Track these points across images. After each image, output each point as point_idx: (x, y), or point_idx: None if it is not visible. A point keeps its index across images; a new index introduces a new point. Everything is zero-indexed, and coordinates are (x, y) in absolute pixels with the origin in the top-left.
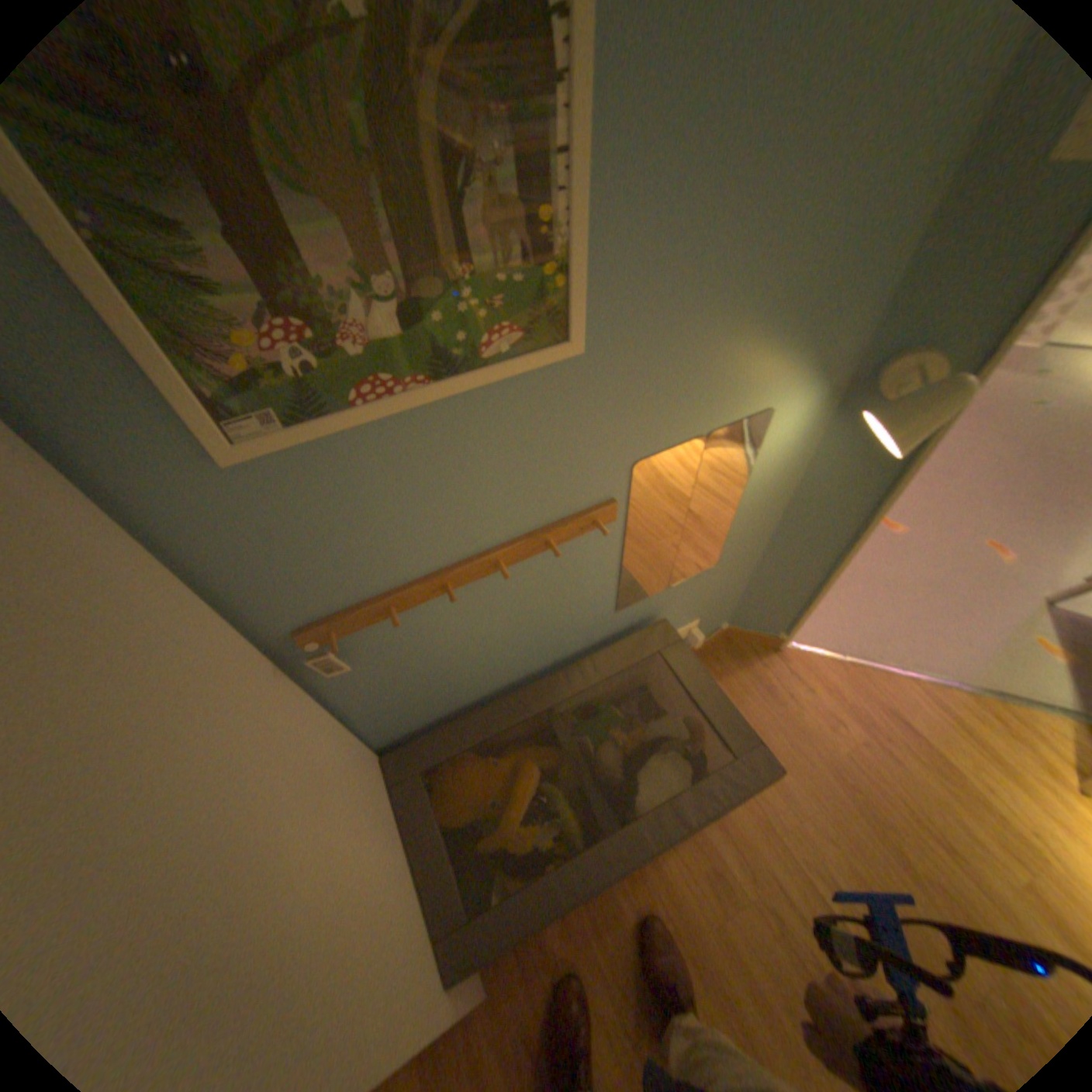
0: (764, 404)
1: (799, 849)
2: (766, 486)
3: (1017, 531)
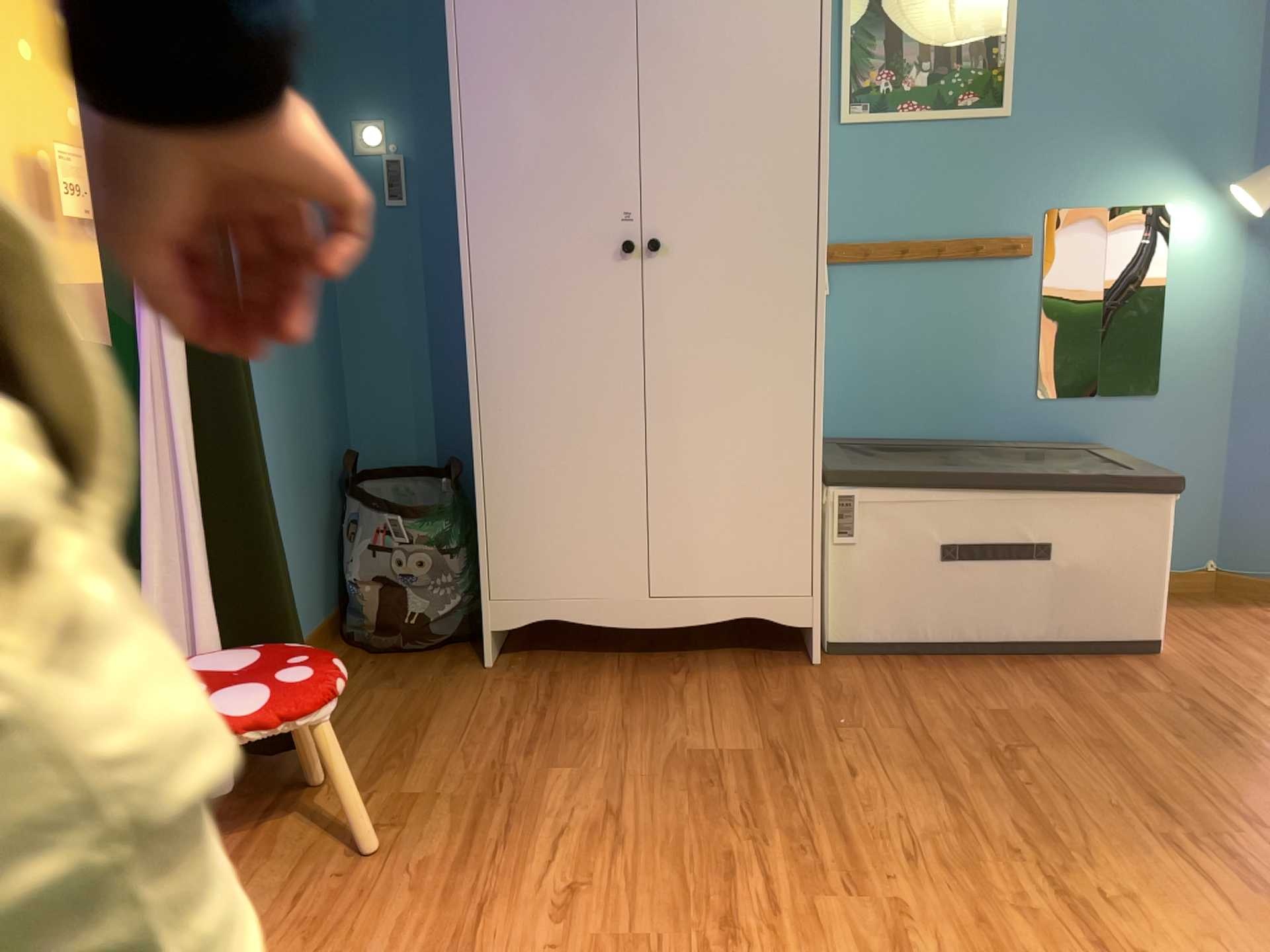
0: (1155, 200)
1: (1248, 686)
2: (1189, 298)
3: None
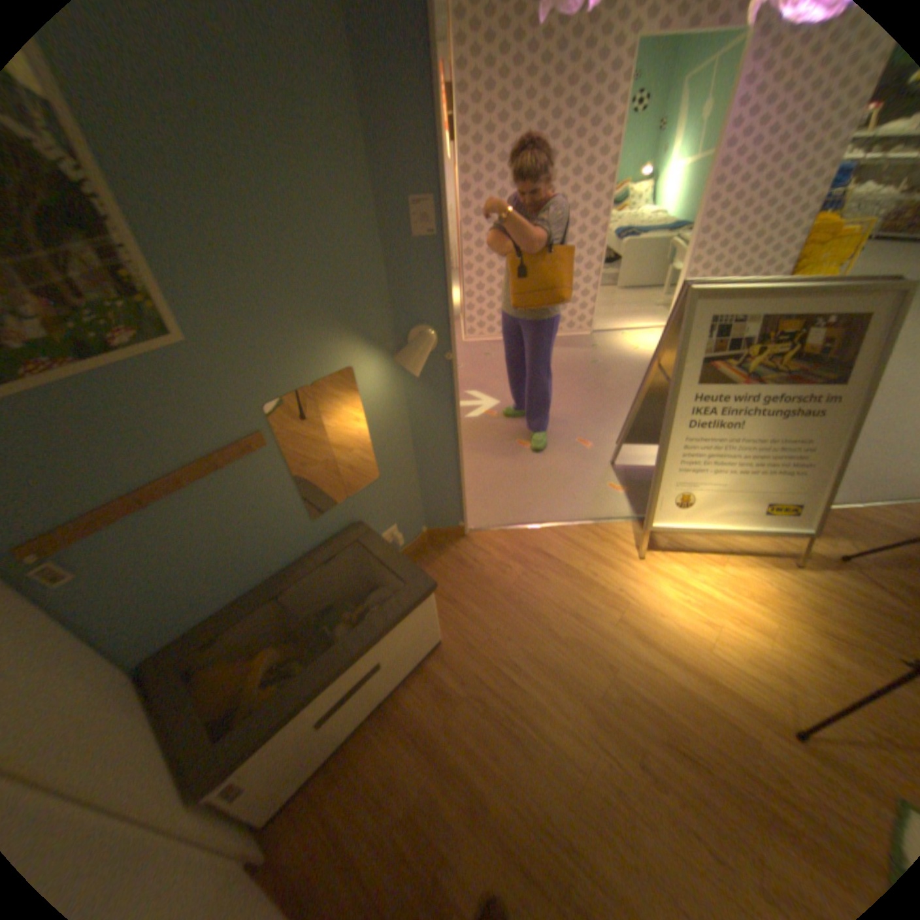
0: (341, 364)
1: (489, 652)
2: (381, 416)
3: (590, 430)
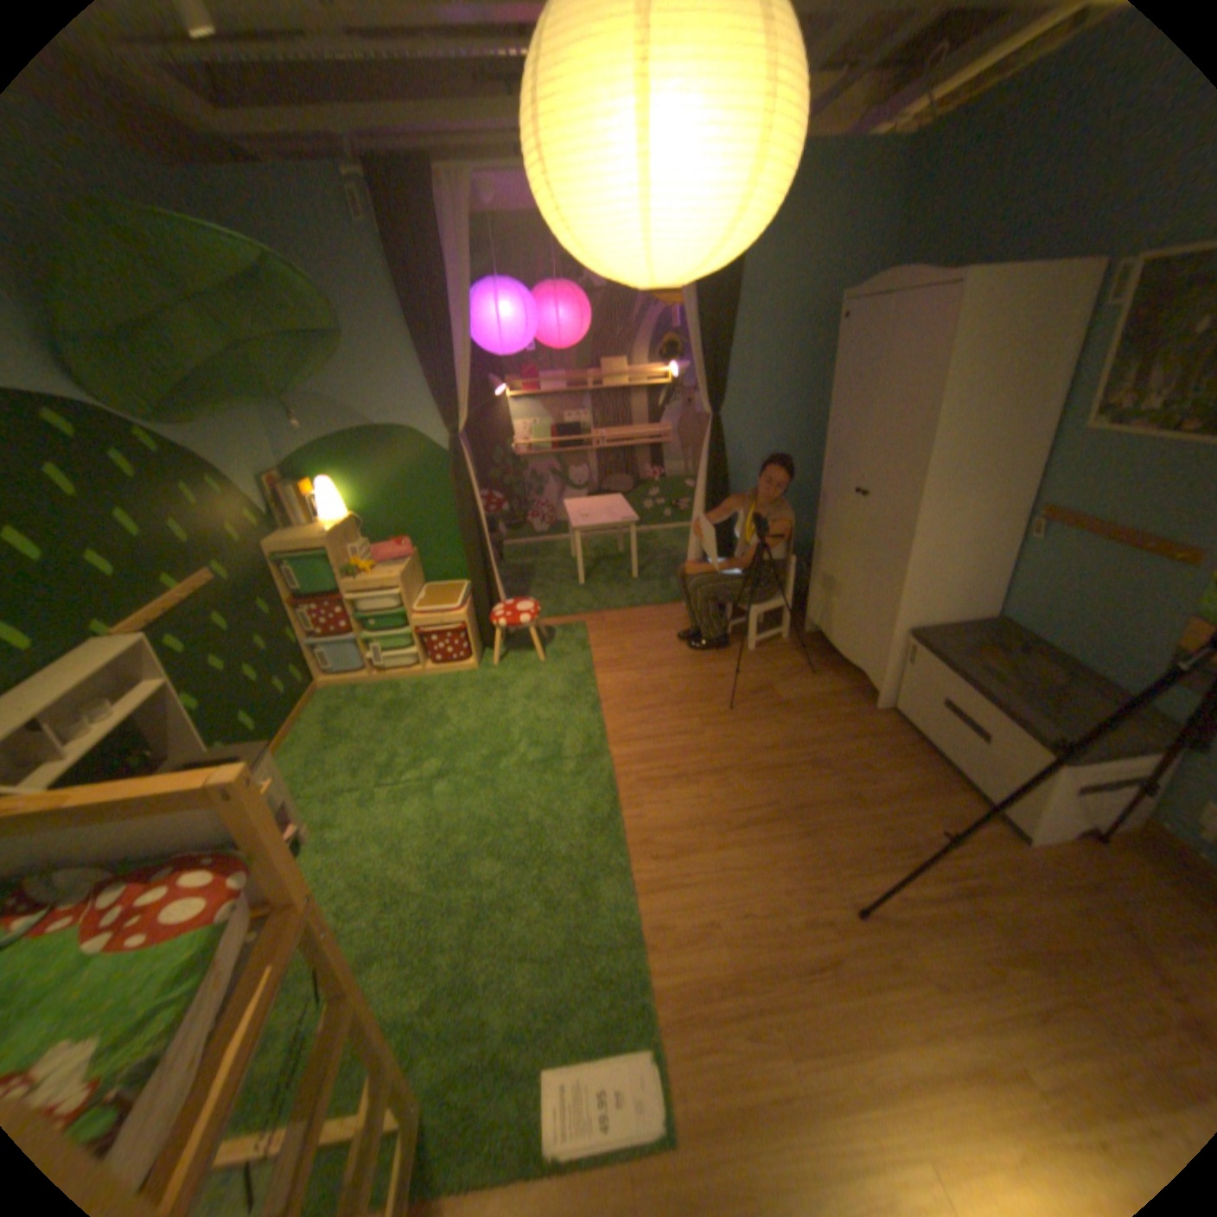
0: None
1: (1002, 886)
2: None
3: None
